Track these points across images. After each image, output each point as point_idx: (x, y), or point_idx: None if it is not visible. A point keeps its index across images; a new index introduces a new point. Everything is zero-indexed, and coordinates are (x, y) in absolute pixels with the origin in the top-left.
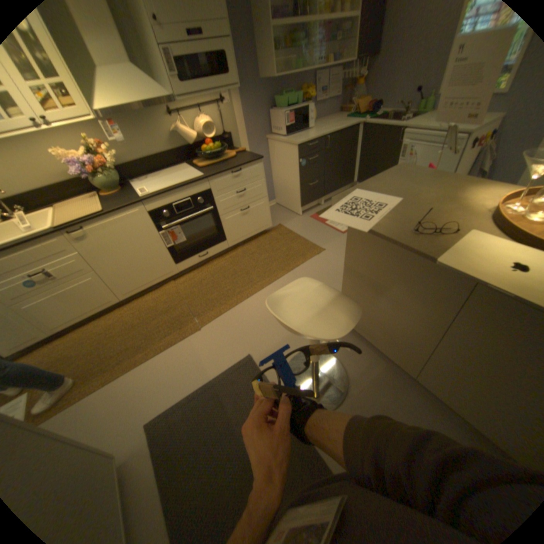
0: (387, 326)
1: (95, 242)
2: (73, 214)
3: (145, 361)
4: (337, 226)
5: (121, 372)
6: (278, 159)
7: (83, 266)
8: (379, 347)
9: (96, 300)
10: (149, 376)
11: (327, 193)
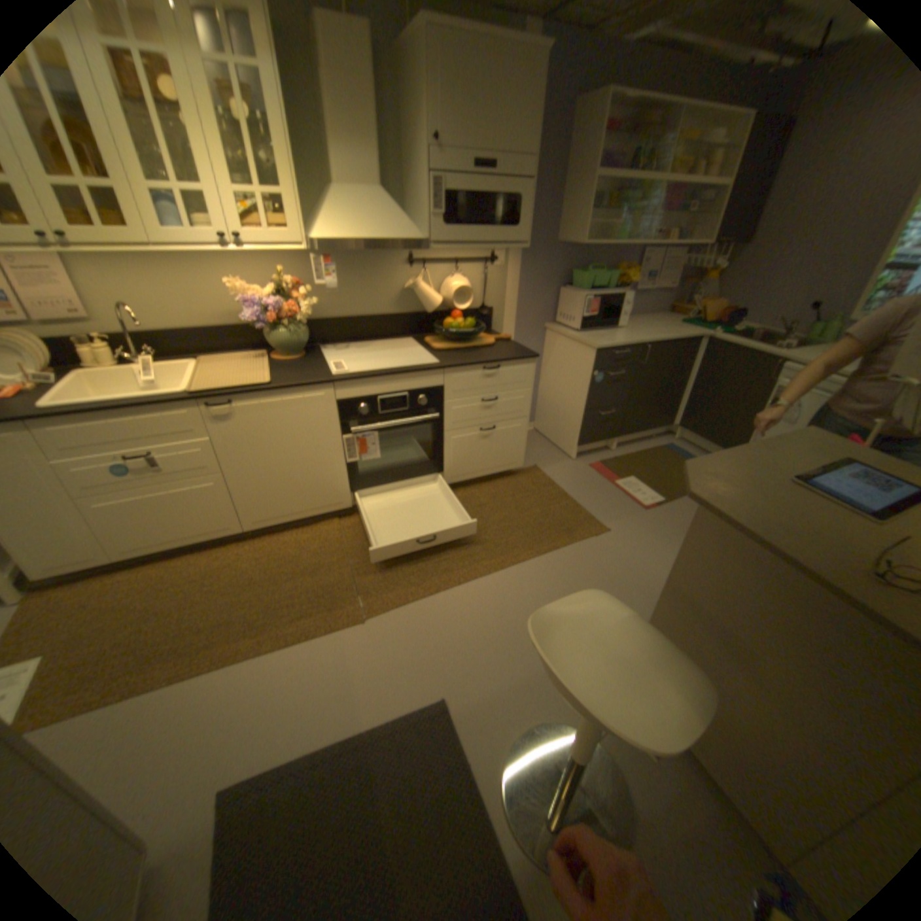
0: (739, 728)
1: (242, 429)
2: (224, 379)
3: (255, 658)
4: (635, 494)
5: (208, 666)
6: (555, 362)
7: (210, 462)
8: (709, 766)
9: (208, 522)
10: (253, 689)
11: (625, 434)
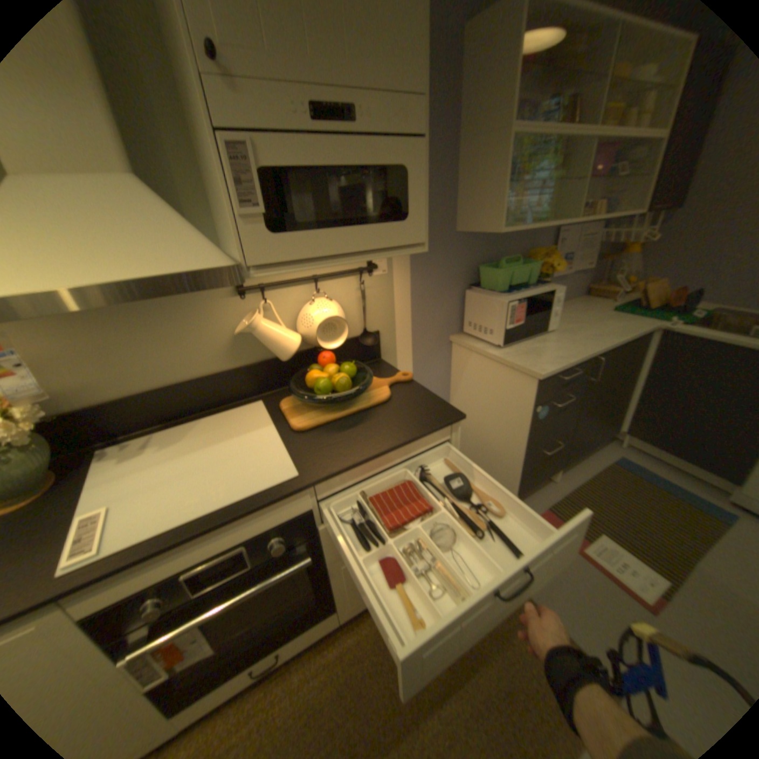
0: None
1: None
2: None
3: None
4: (622, 574)
5: None
6: (470, 384)
7: None
8: None
9: None
10: None
11: (571, 462)
